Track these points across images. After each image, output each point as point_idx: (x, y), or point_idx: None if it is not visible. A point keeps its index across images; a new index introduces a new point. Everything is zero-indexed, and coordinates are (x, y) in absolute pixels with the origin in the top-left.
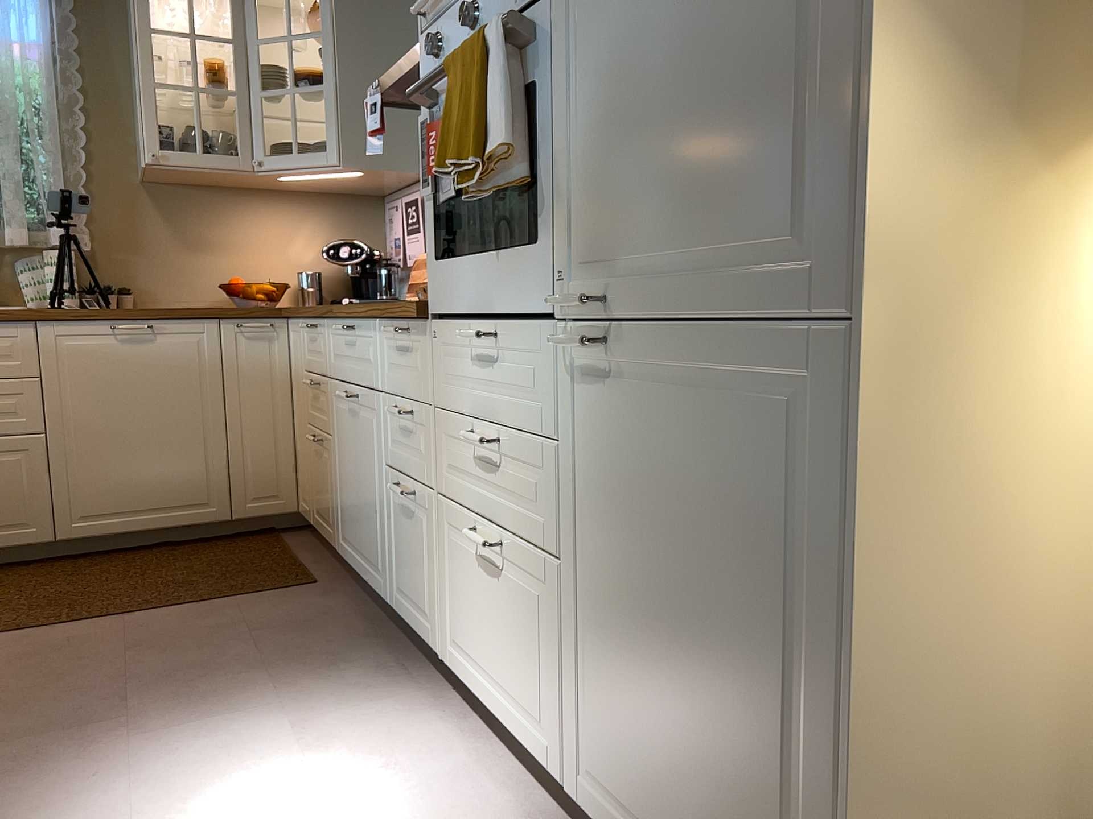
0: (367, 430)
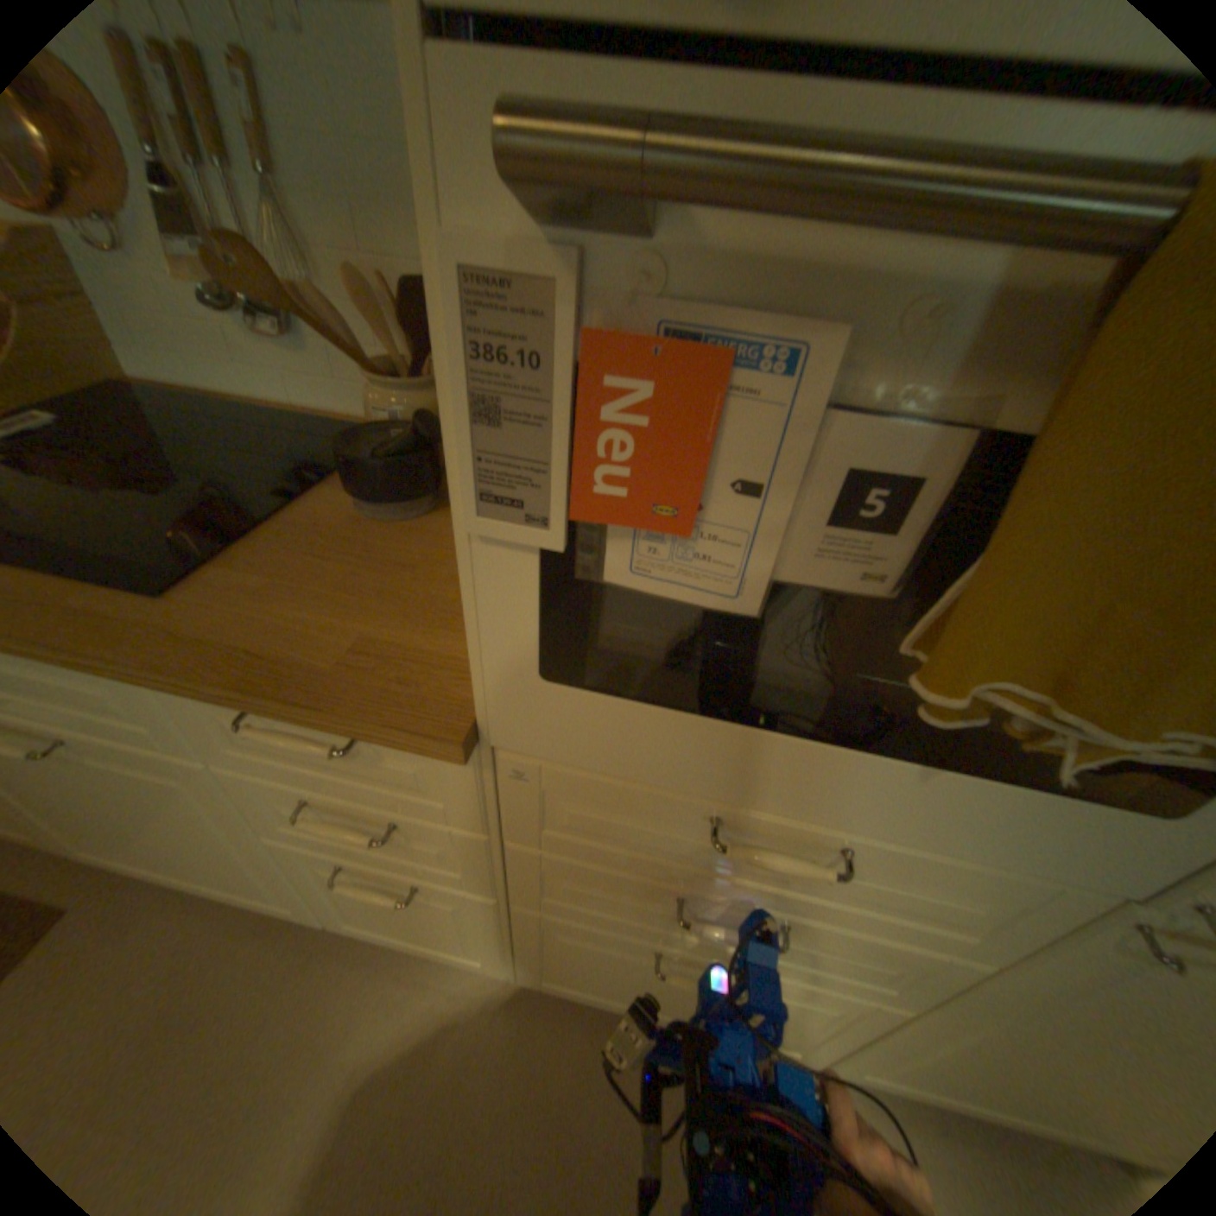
0: (145, 789)
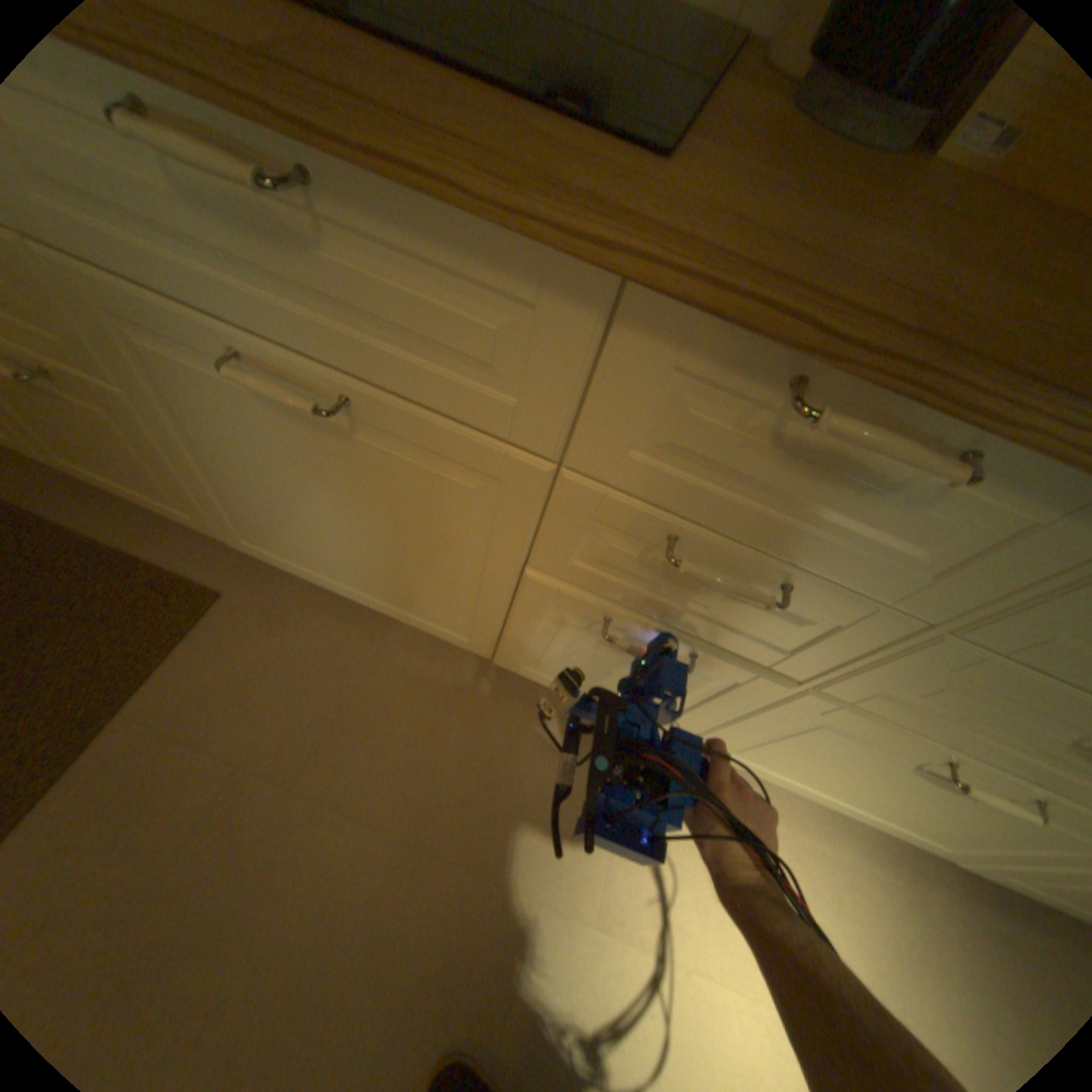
0: (419, 483)
